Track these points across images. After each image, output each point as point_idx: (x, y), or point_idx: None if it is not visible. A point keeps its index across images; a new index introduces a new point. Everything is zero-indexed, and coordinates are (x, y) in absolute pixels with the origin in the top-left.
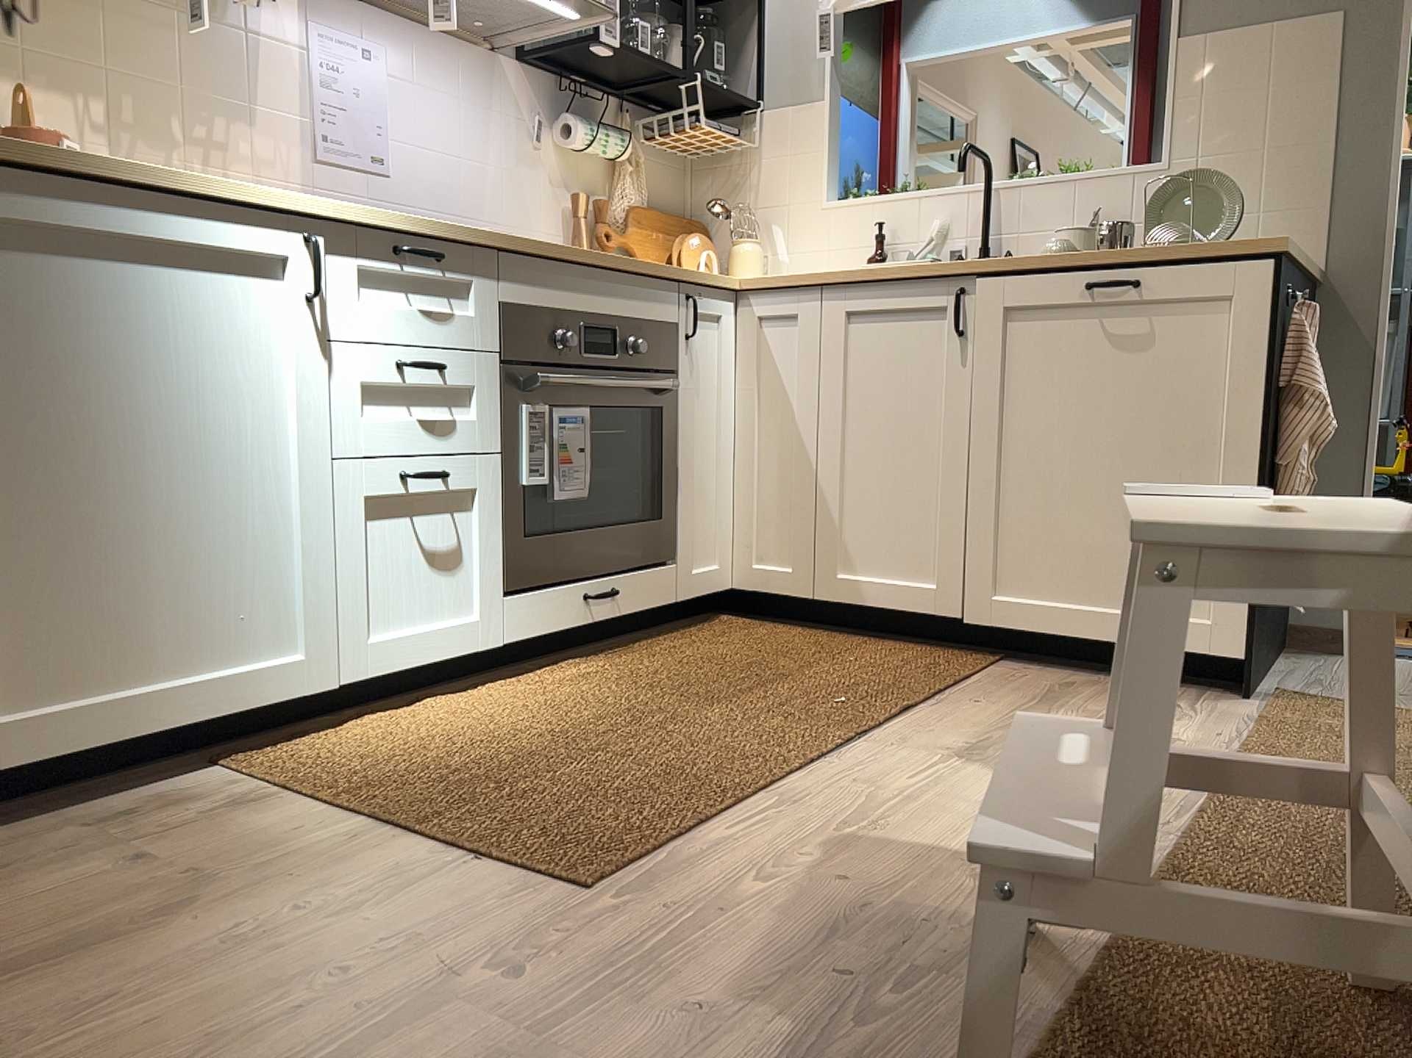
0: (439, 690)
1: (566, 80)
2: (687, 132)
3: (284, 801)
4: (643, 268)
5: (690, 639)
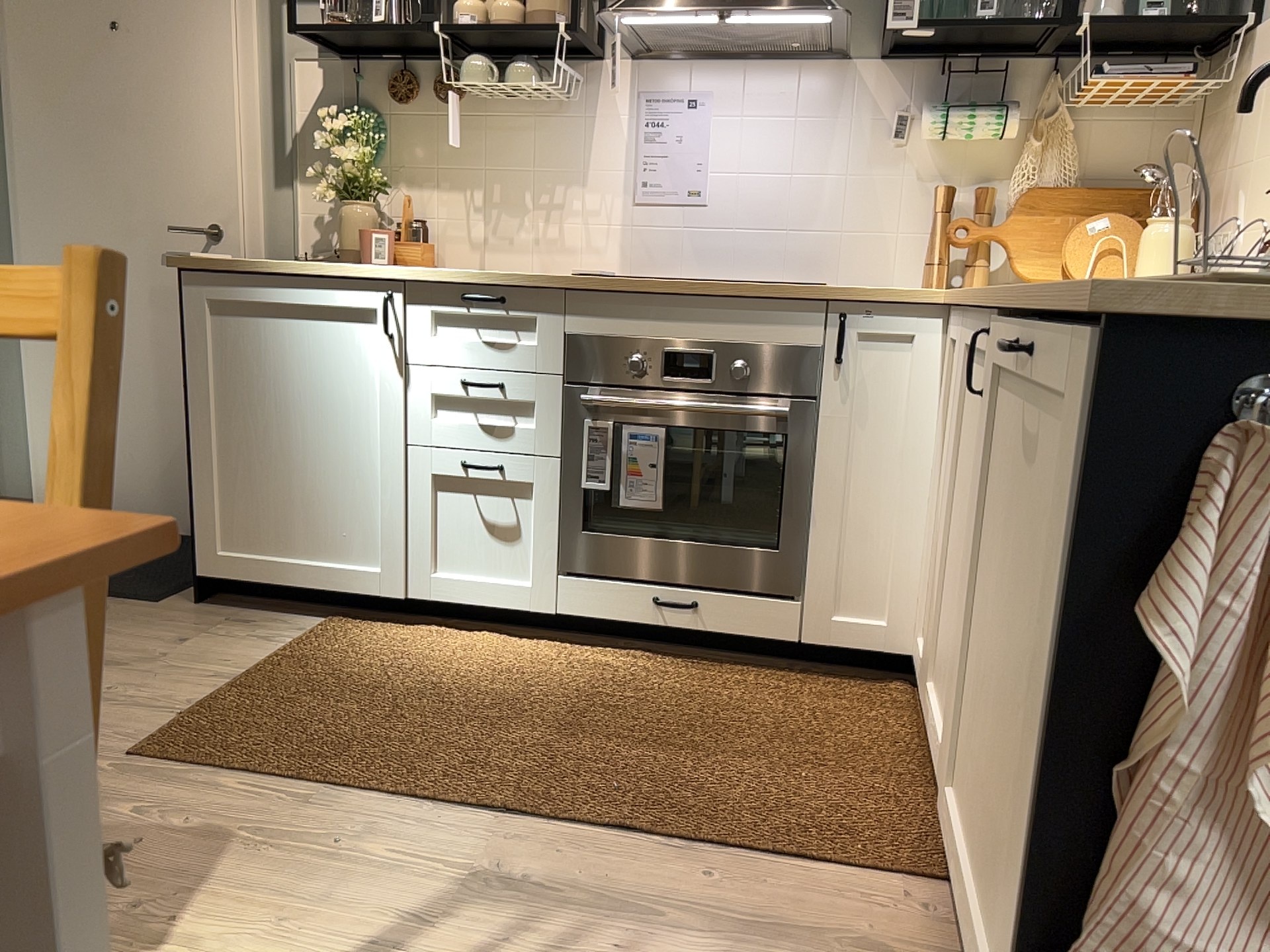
0: (522, 634)
1: (952, 58)
2: (1085, 88)
3: (257, 648)
4: (755, 291)
5: (795, 688)
